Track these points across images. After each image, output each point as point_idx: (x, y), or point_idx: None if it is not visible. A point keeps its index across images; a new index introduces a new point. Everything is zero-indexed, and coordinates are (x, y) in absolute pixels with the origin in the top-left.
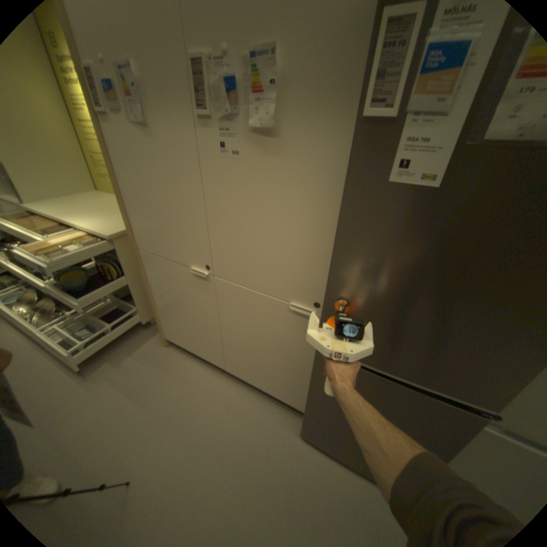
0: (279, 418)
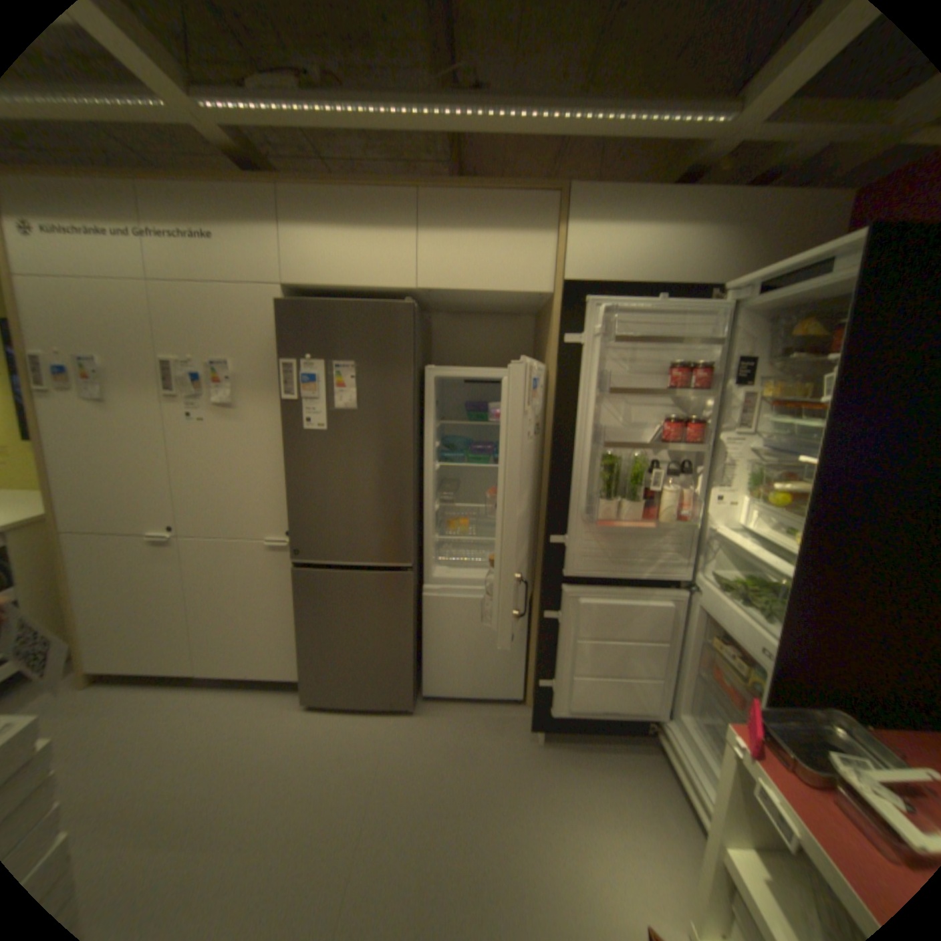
0: (274, 704)
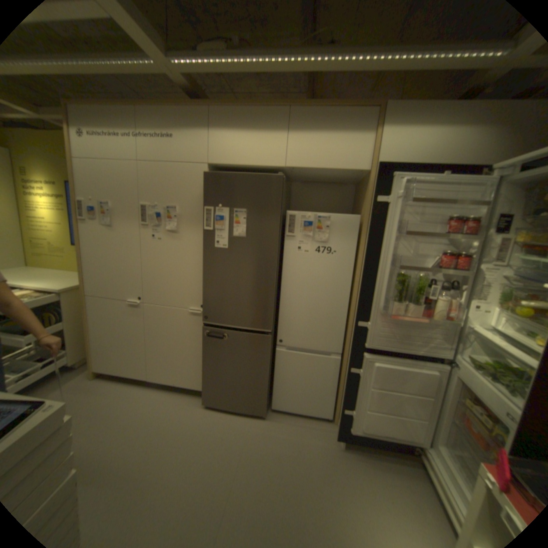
0: (188, 402)
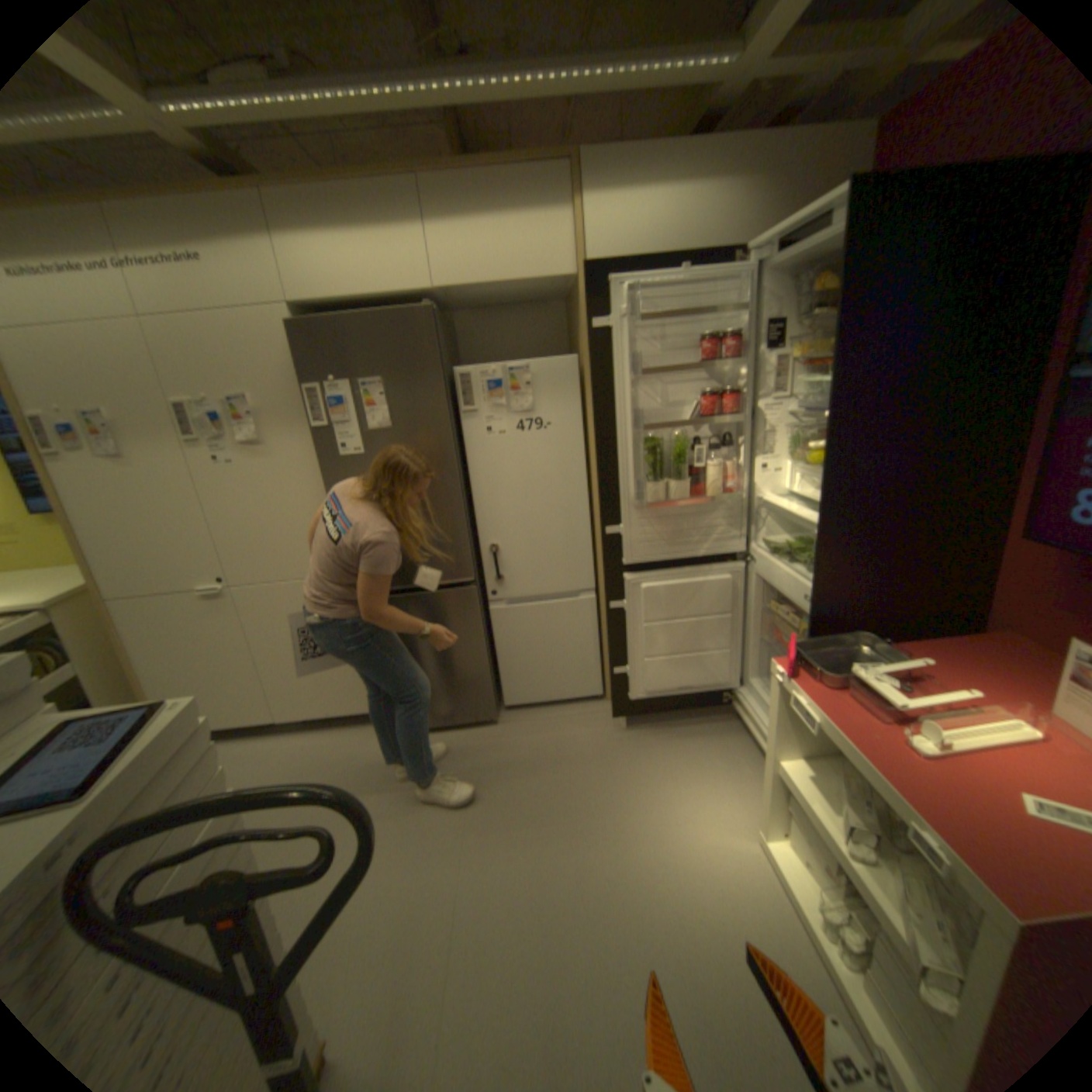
0: (360, 735)
